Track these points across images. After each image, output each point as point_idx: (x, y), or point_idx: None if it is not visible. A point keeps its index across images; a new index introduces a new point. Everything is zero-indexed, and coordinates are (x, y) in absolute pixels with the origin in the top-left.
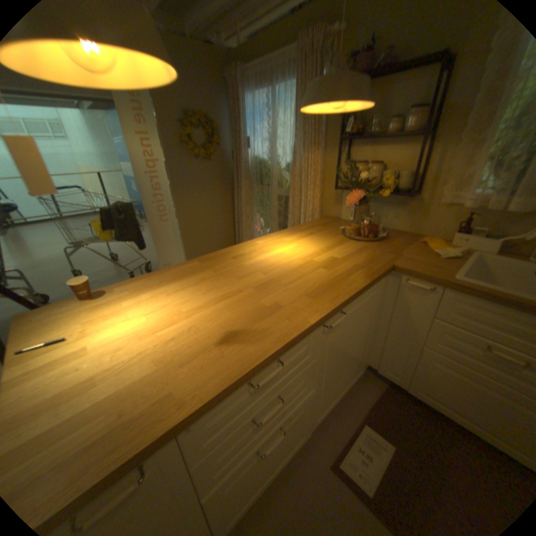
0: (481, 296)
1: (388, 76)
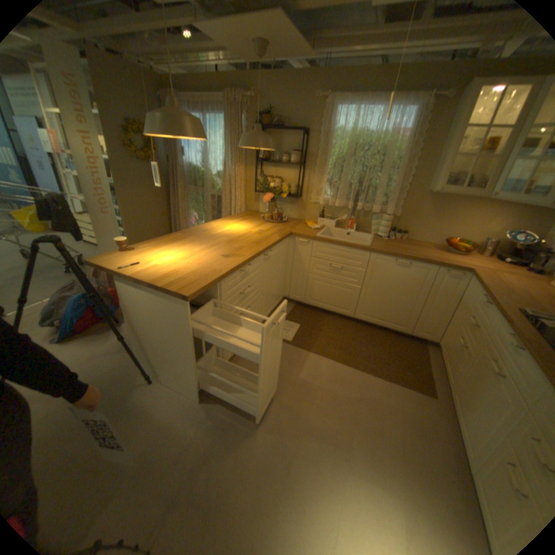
0: (324, 242)
1: (279, 131)
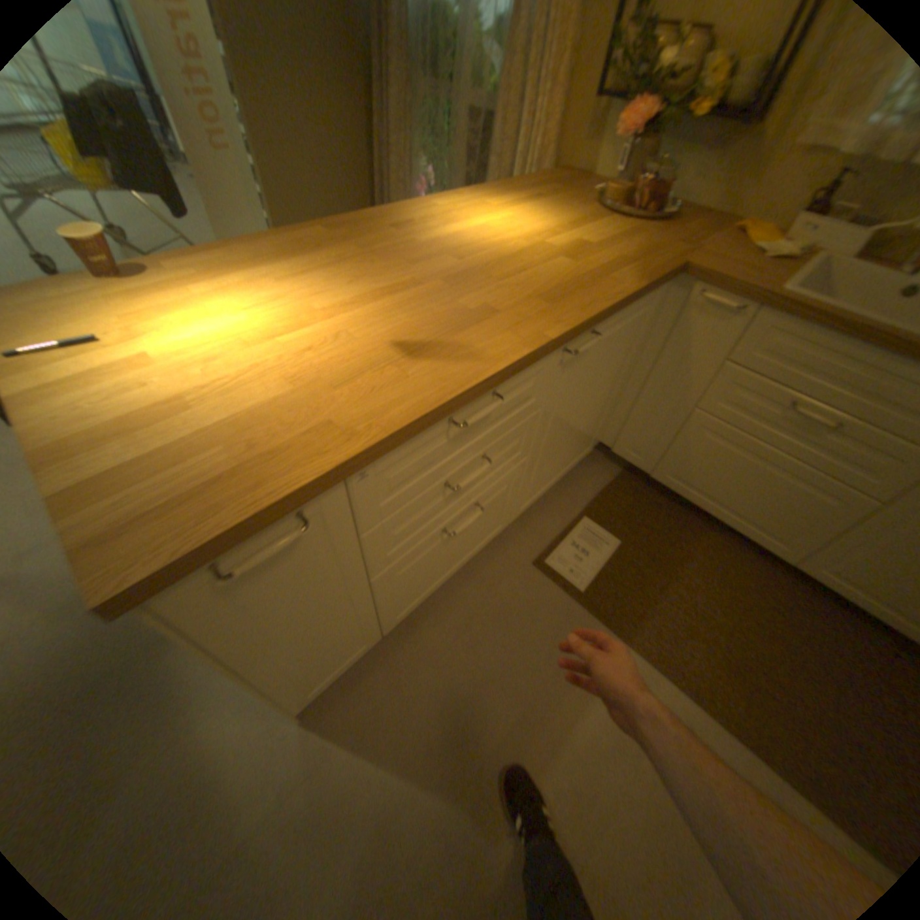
0: (812, 320)
1: None
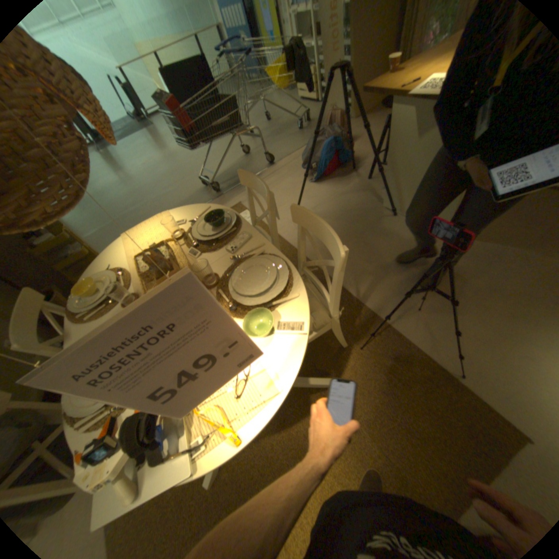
0: None
1: None
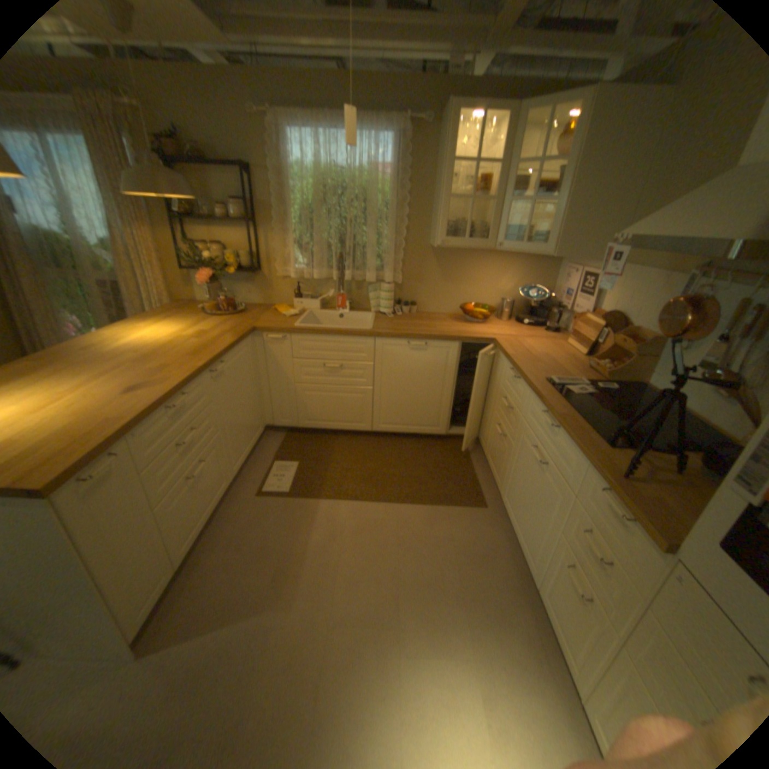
0: (308, 333)
1: (200, 166)
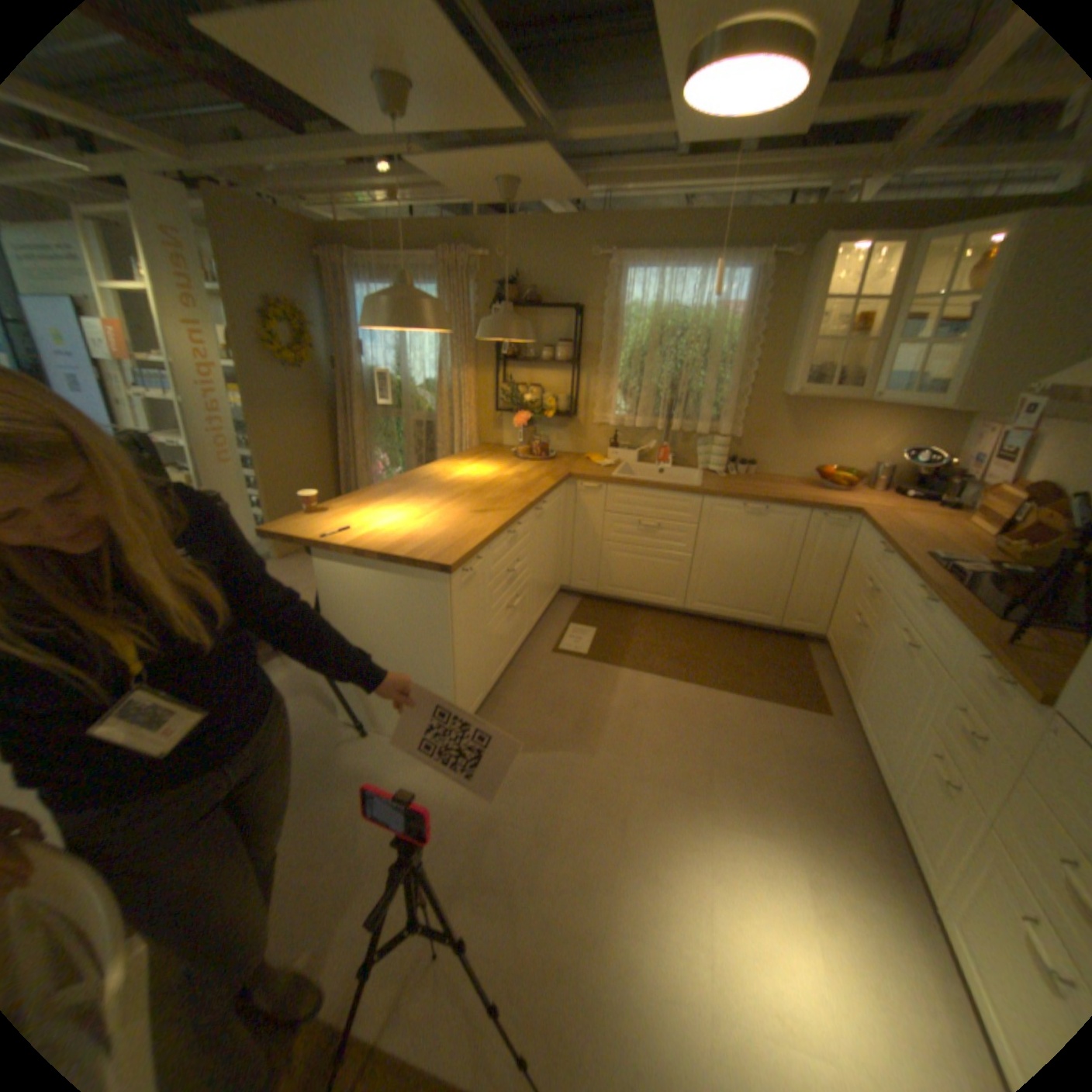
0: (626, 485)
1: (534, 311)
